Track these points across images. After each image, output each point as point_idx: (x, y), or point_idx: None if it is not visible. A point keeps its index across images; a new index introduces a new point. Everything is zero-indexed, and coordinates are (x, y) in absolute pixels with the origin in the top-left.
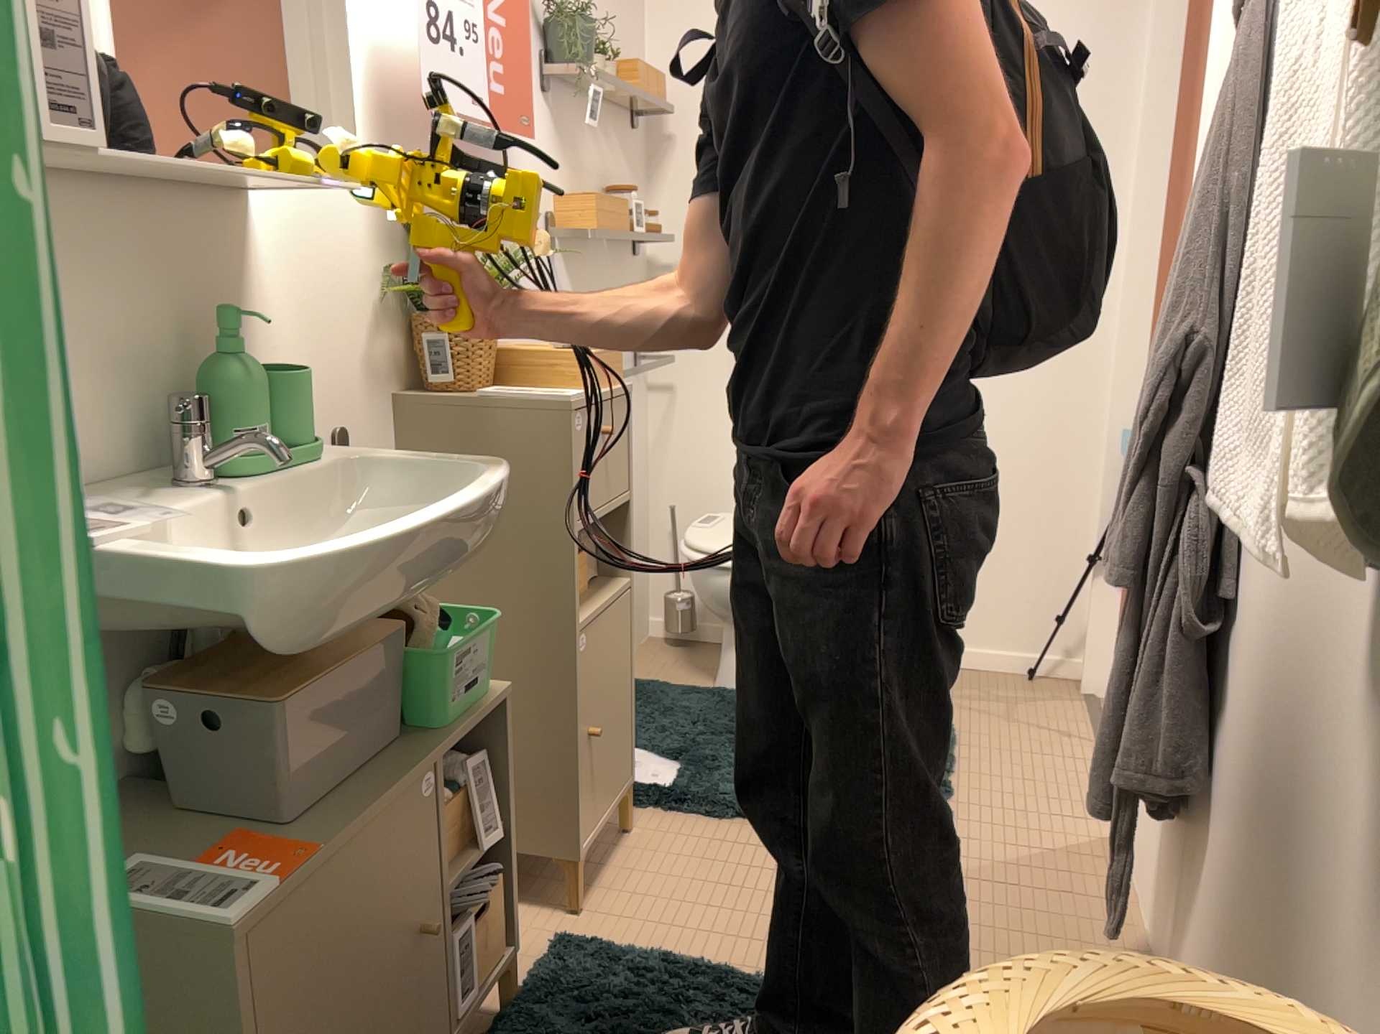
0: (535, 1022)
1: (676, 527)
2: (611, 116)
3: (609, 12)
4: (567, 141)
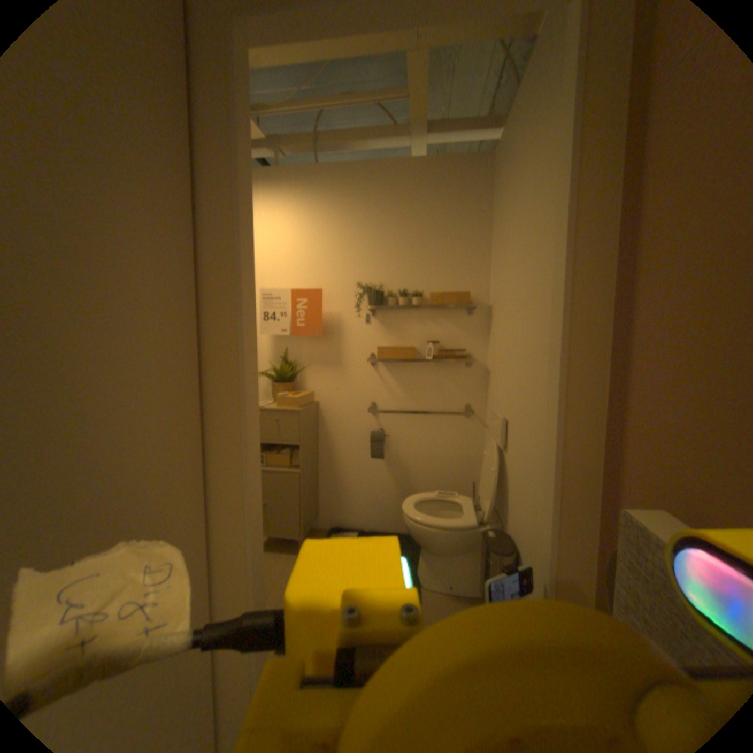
0: None
1: (475, 492)
2: (441, 310)
3: (442, 270)
4: (392, 325)
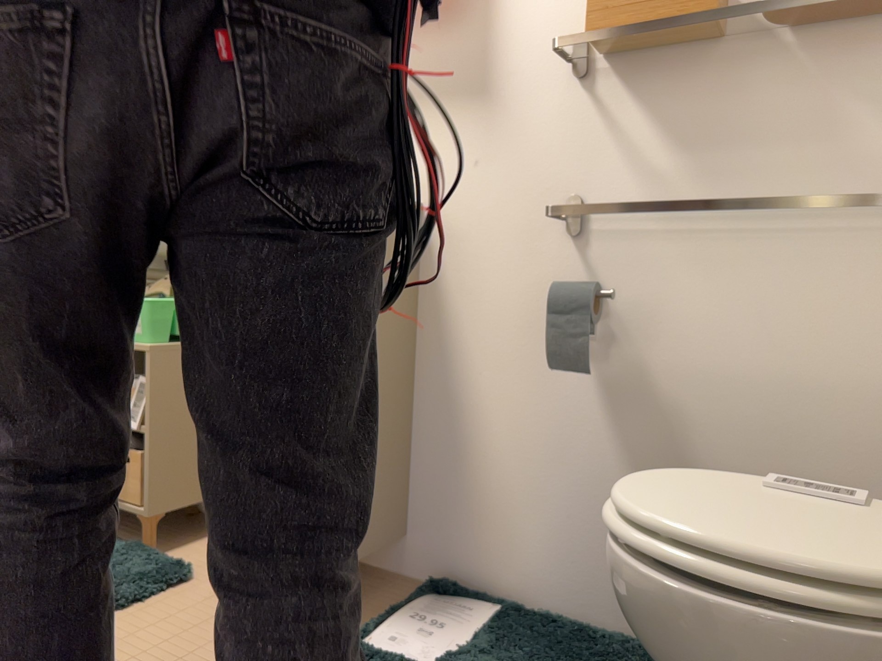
0: (124, 542)
1: None
2: None
3: None
4: None
